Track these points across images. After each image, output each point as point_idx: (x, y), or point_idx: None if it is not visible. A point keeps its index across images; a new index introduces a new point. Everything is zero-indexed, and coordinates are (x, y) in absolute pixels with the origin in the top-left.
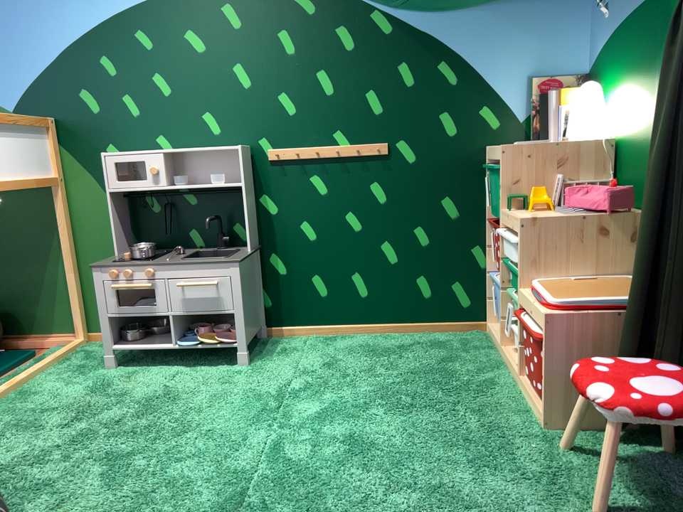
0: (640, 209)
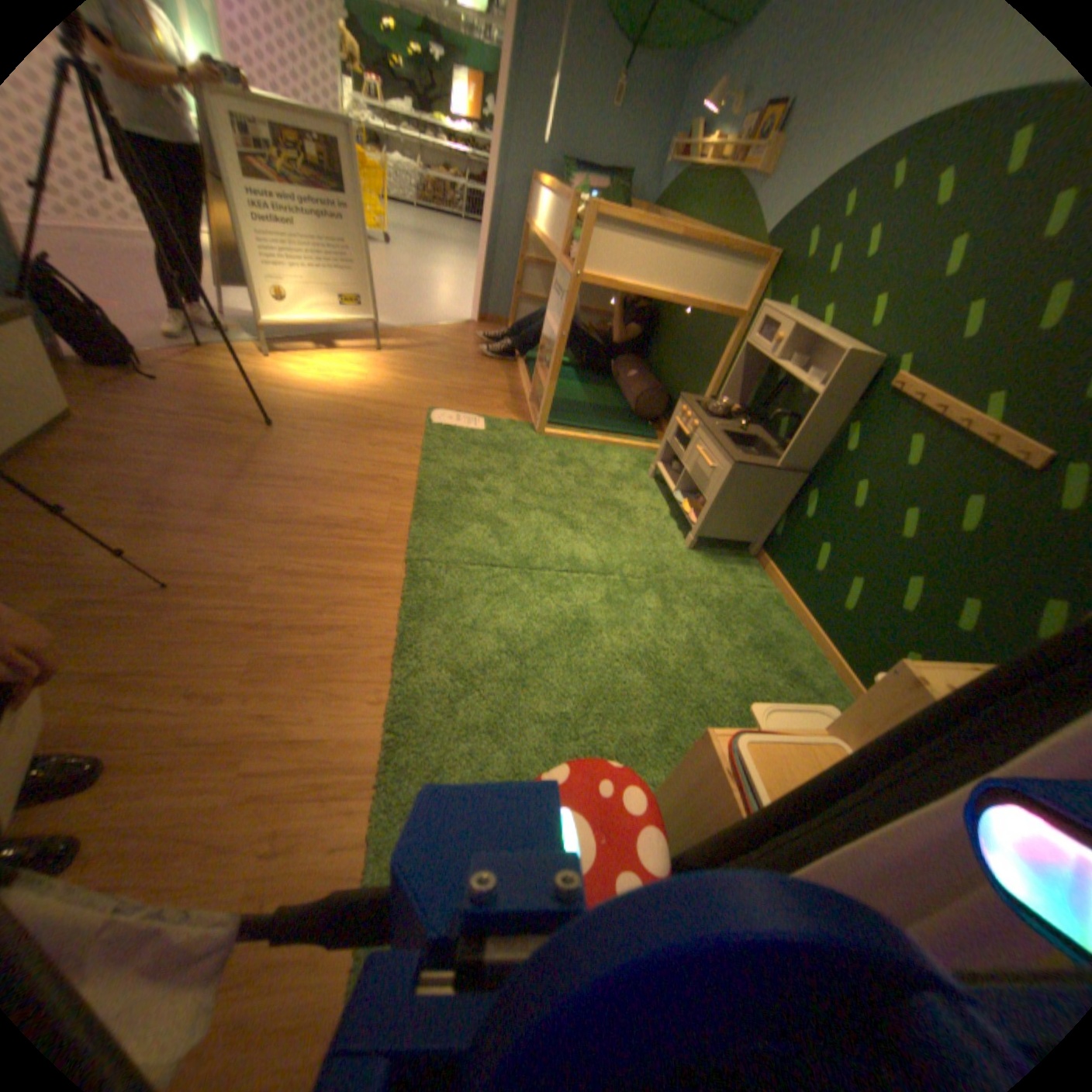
0: None
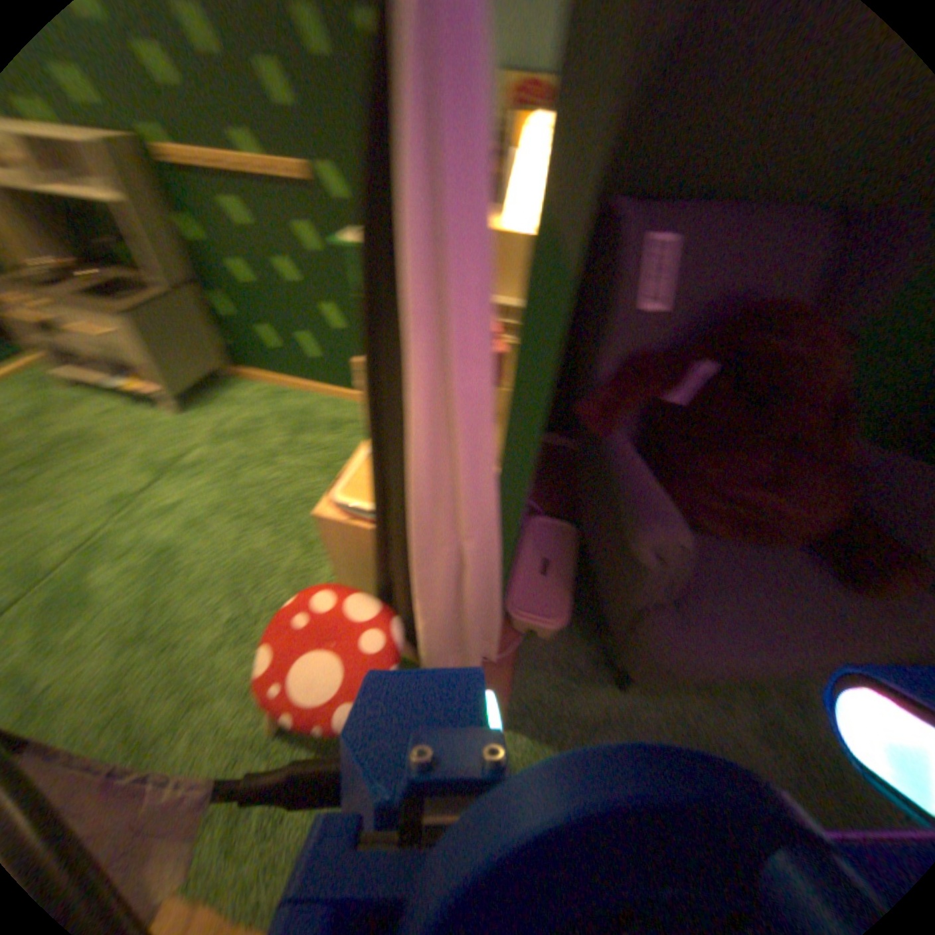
0: (513, 380)
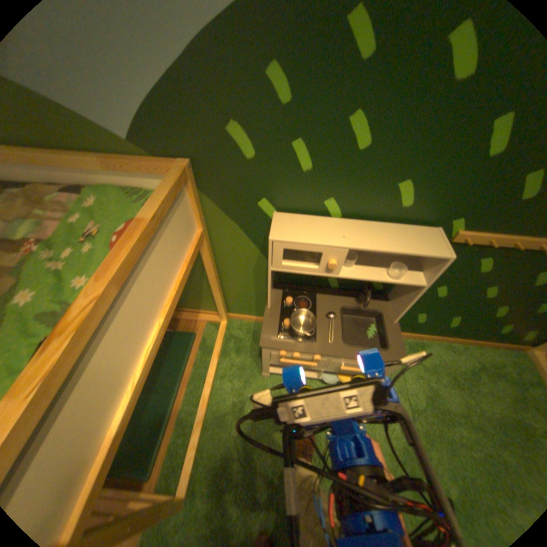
0: None
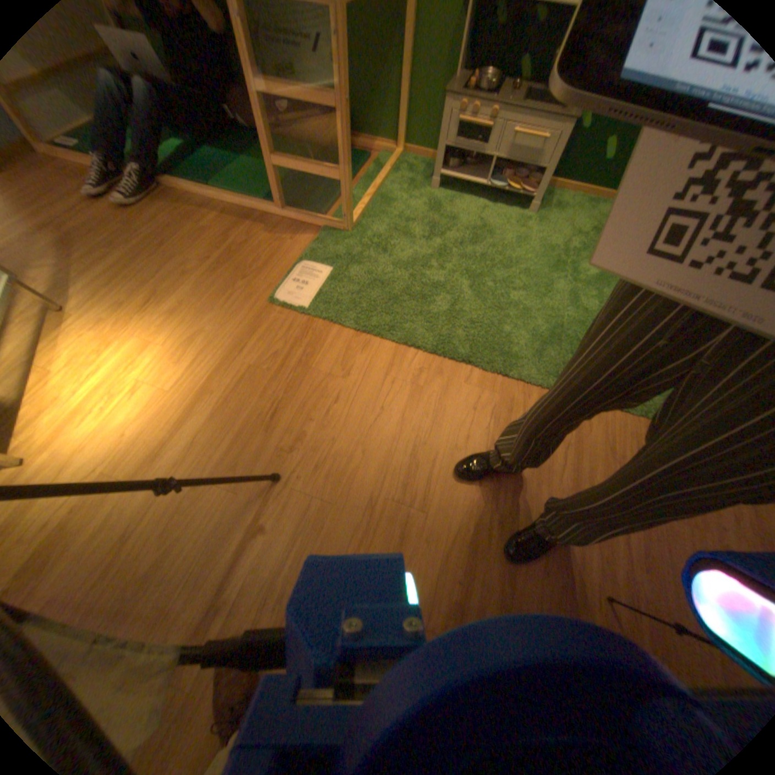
0: None
